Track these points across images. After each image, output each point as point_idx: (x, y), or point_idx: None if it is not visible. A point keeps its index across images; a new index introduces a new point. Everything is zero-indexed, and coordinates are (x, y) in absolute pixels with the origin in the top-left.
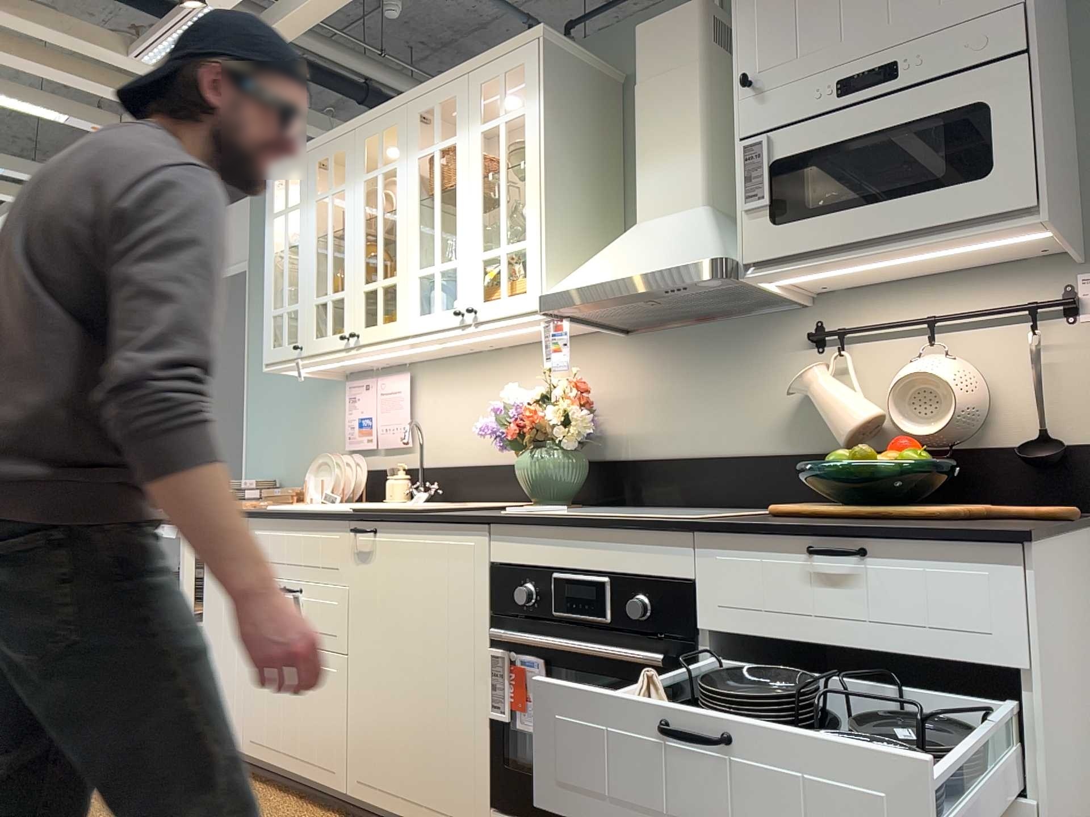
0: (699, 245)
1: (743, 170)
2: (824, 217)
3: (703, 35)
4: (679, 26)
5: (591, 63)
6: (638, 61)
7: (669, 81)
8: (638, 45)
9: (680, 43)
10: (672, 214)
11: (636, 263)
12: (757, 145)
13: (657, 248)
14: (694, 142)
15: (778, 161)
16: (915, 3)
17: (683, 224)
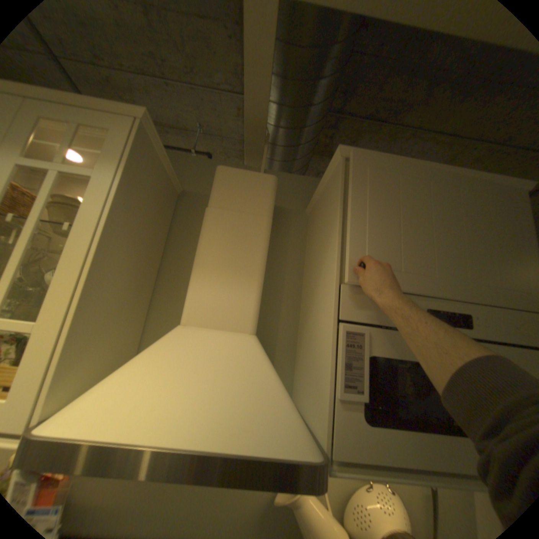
0: (281, 416)
1: (344, 354)
2: (418, 434)
3: (274, 200)
4: (258, 184)
5: (169, 168)
6: (217, 189)
7: (242, 219)
8: (220, 178)
9: (256, 196)
10: (223, 331)
11: (199, 418)
12: (361, 335)
13: (222, 391)
14: (254, 276)
15: (376, 358)
16: (484, 277)
17: (242, 357)
